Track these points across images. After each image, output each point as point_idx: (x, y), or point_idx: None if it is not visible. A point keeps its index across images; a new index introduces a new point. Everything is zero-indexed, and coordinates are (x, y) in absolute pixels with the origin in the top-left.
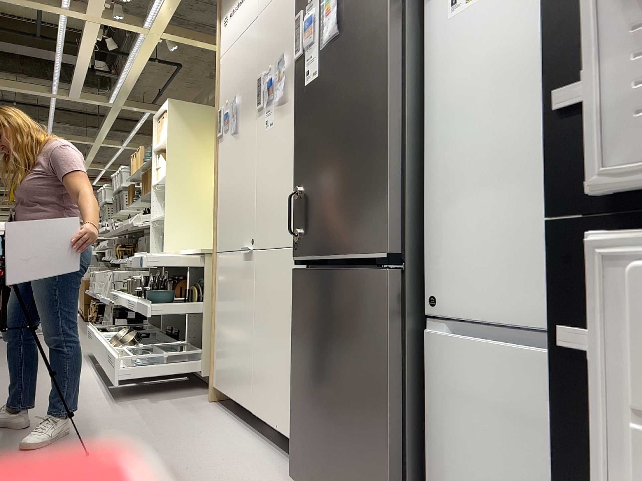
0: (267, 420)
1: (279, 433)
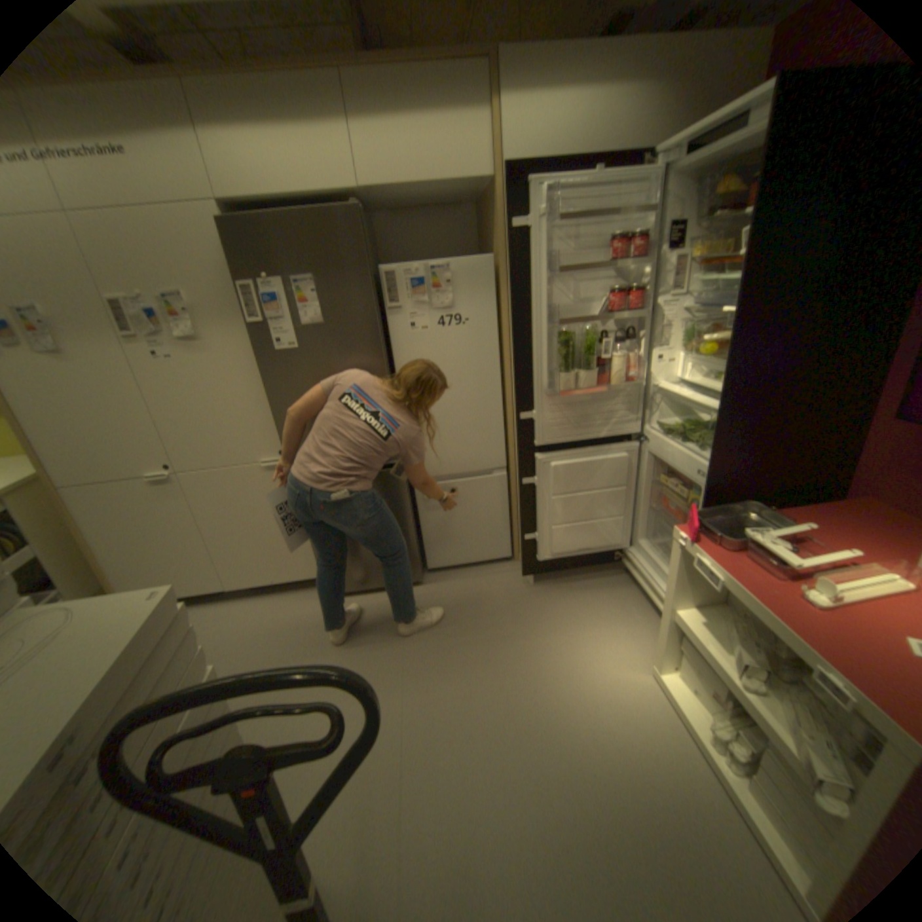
0: (254, 584)
1: (274, 583)
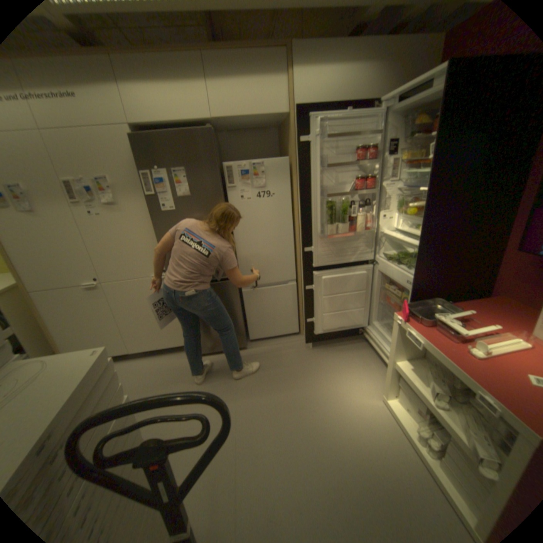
0: (146, 349)
1: (158, 349)
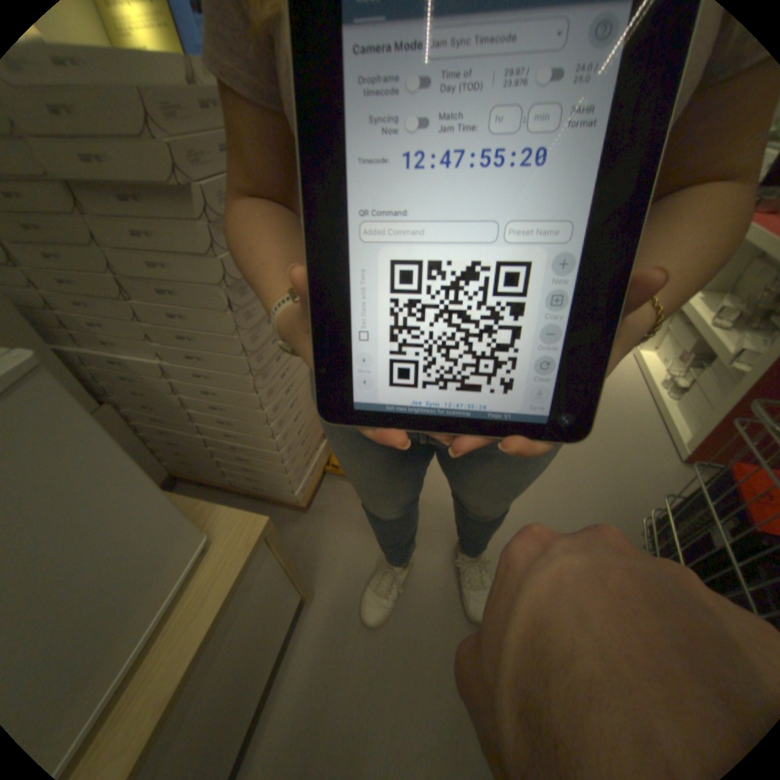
0: None
1: None
